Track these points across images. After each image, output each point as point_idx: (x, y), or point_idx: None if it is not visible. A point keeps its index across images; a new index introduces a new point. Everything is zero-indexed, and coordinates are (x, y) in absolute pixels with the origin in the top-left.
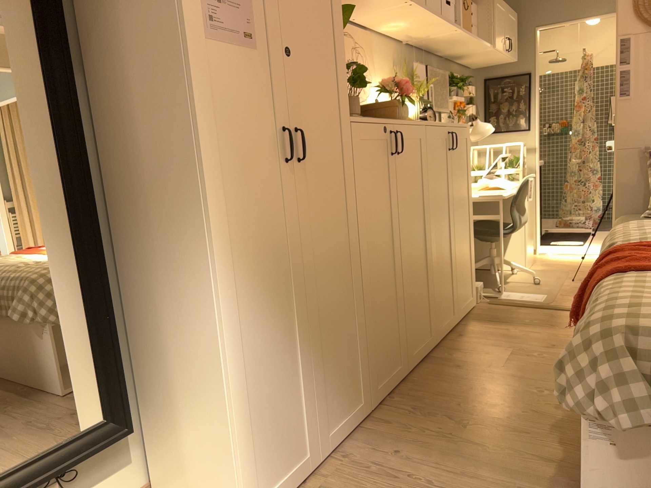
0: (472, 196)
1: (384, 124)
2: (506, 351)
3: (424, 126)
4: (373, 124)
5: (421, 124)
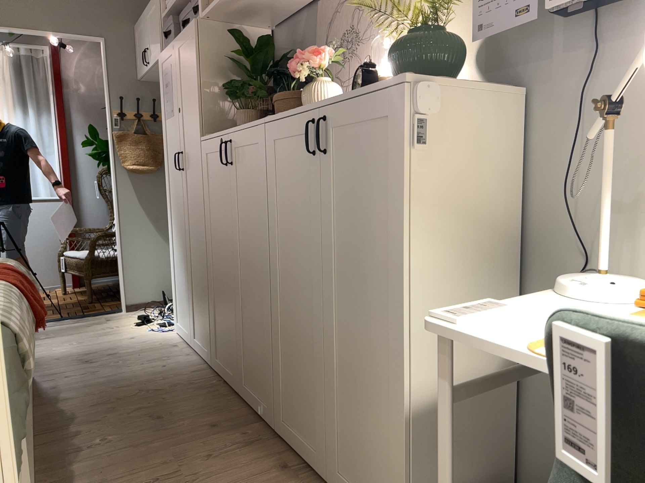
0: (406, 281)
1: (219, 137)
2: (192, 478)
3: (261, 125)
4: (212, 139)
5: (259, 124)
